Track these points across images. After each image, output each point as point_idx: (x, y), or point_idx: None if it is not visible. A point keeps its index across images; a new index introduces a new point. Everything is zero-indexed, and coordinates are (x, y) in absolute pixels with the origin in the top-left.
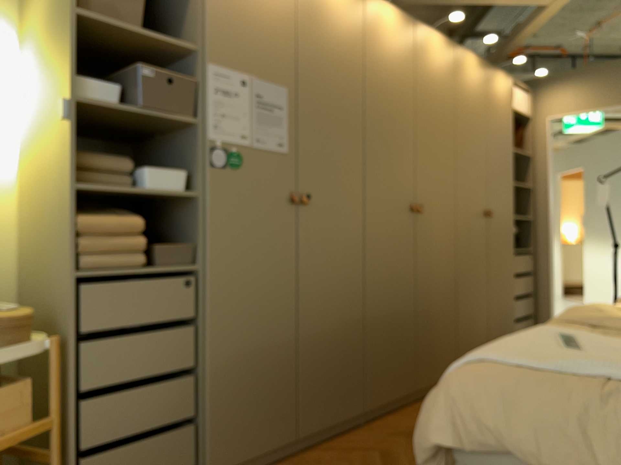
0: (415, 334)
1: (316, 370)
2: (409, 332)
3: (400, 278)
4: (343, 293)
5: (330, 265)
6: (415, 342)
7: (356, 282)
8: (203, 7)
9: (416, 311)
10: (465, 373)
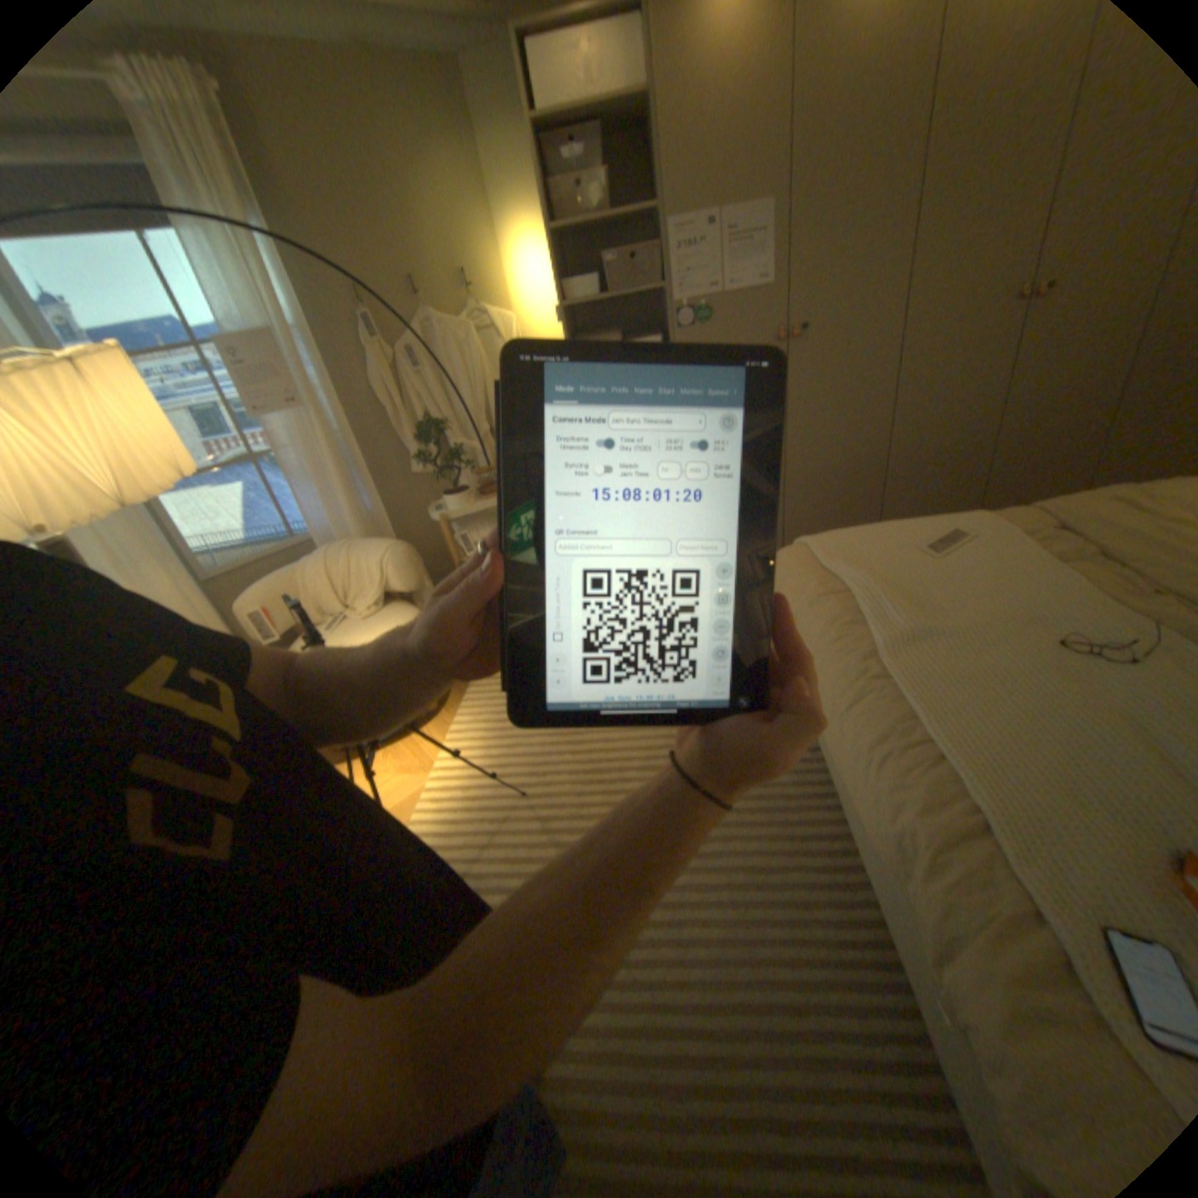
0: (983, 469)
1: (806, 502)
2: (985, 464)
3: (964, 401)
4: (852, 429)
5: (832, 400)
6: (981, 478)
7: (874, 415)
8: (656, 151)
9: (995, 441)
10: (791, 547)
